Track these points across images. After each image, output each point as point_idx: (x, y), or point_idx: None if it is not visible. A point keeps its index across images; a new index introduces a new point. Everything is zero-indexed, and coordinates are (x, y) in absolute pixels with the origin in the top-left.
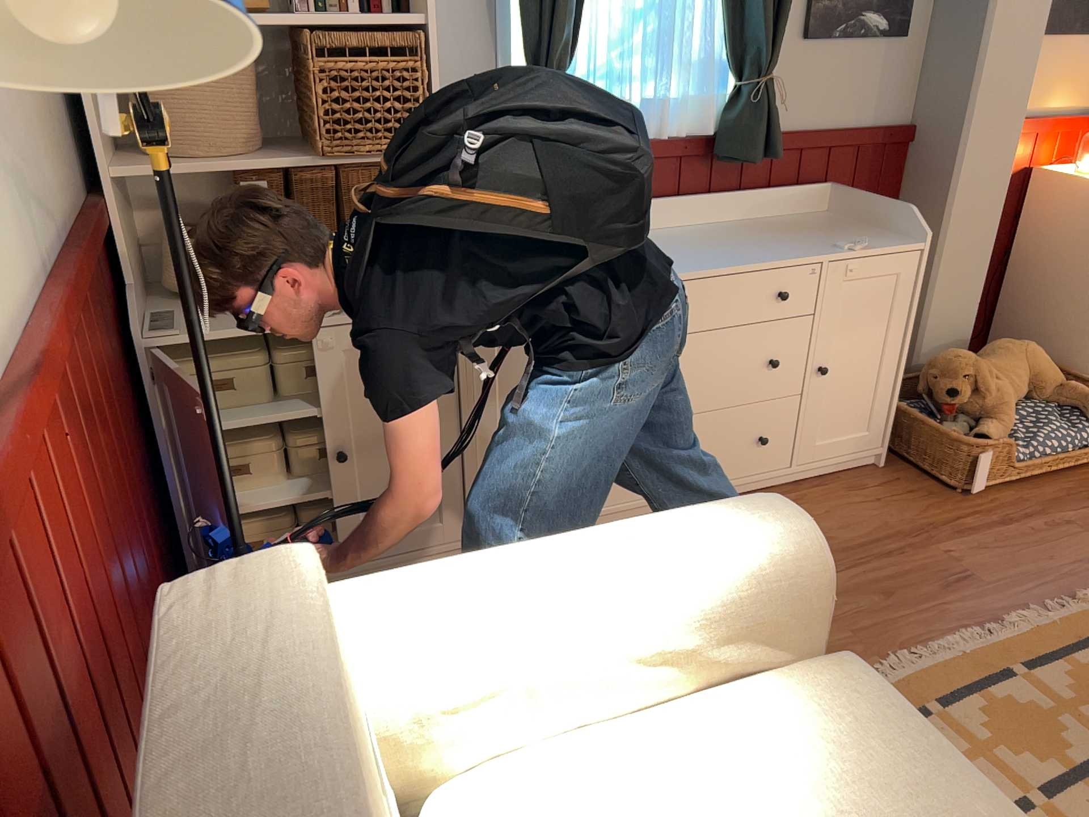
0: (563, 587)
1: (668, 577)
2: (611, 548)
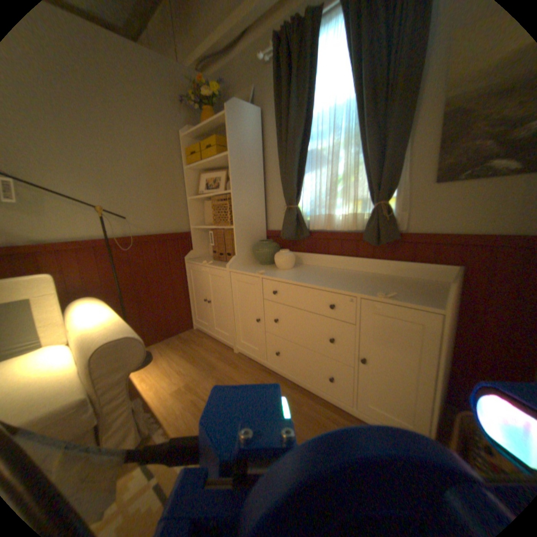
0: (85, 319)
1: (86, 330)
2: (100, 319)
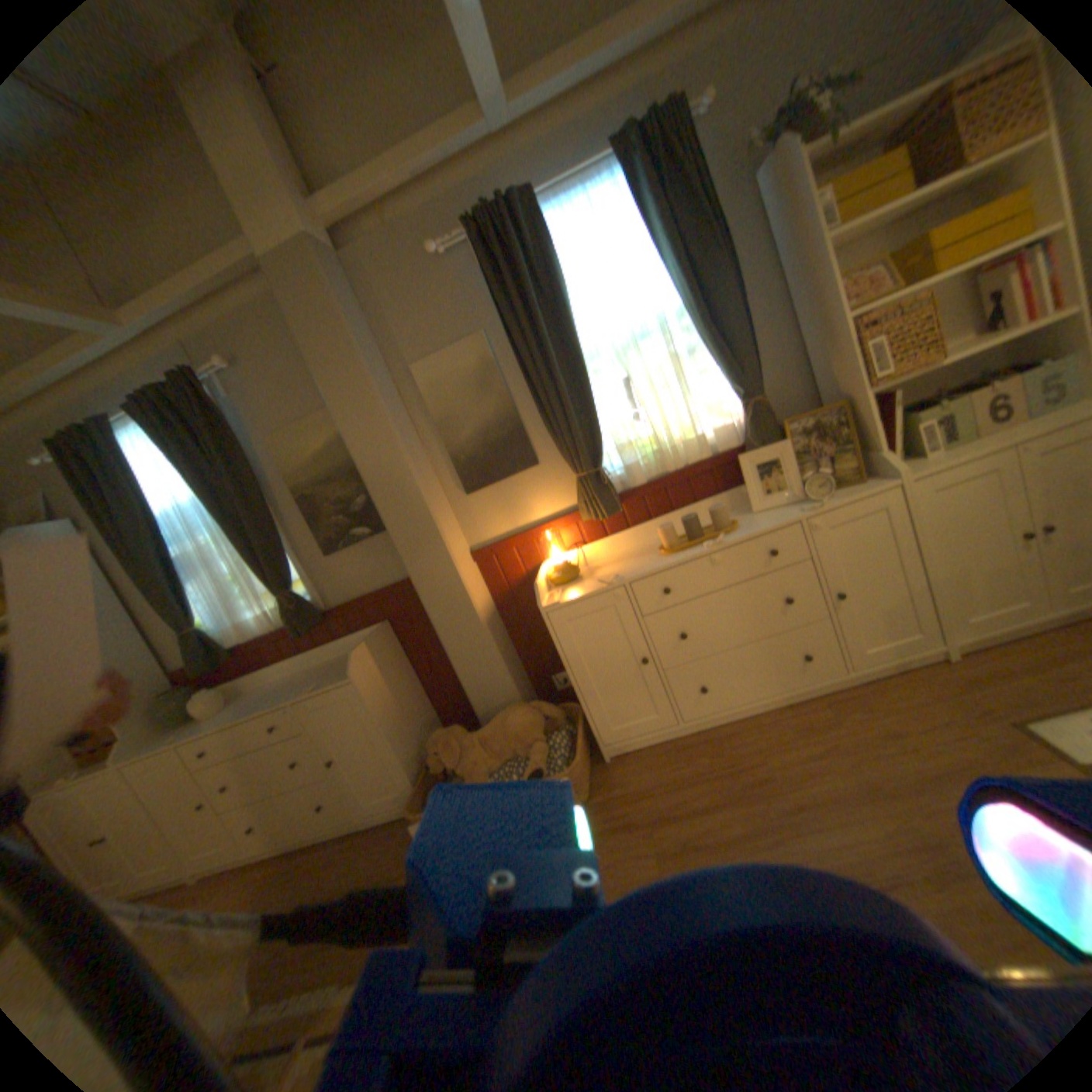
0: None
1: None
2: None
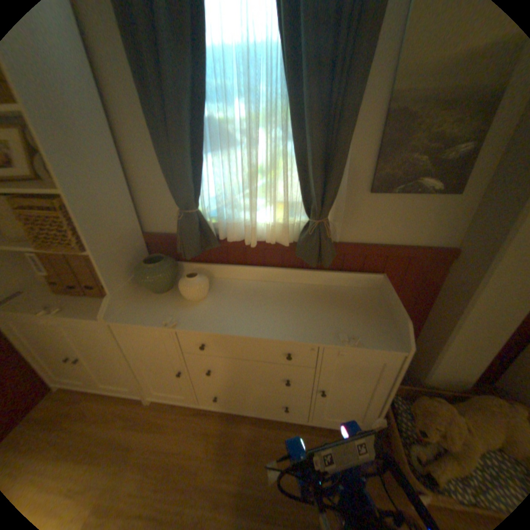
0: None
1: None
2: None
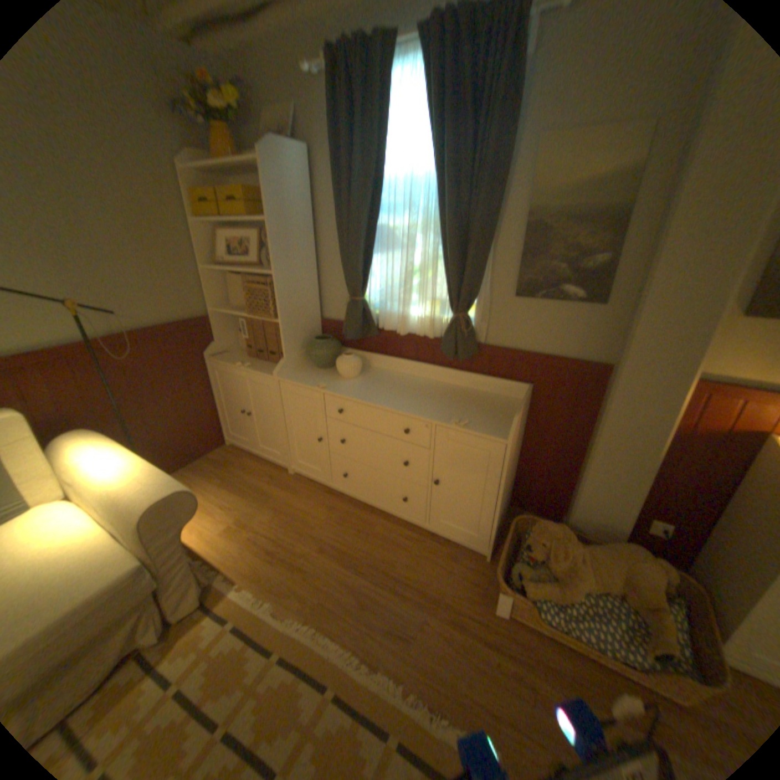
0: (97, 469)
1: (109, 486)
2: (121, 469)
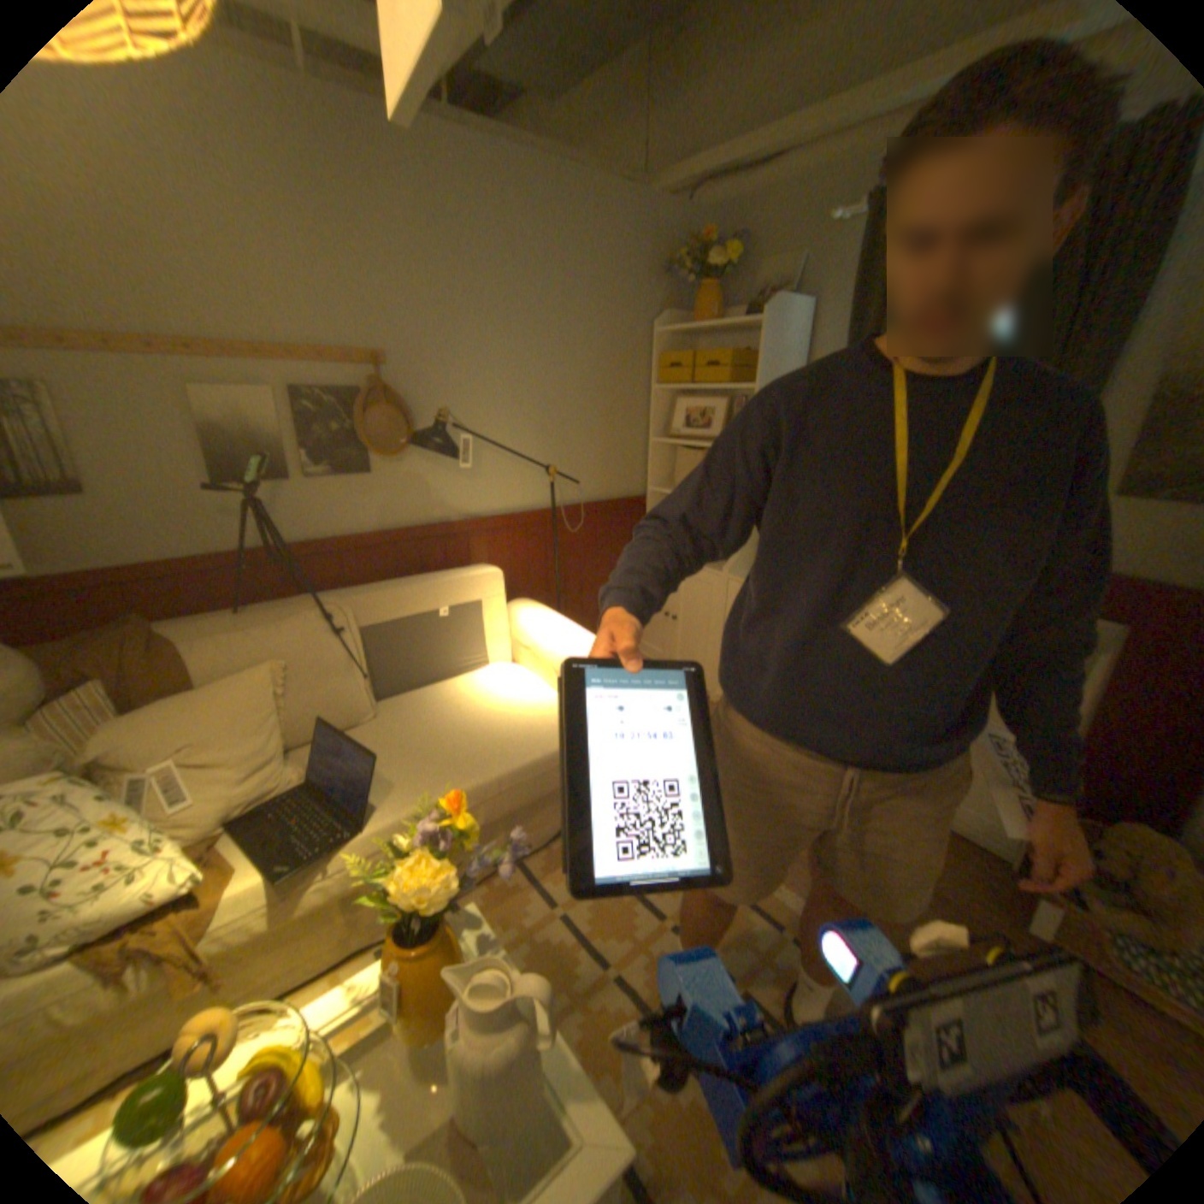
0: (561, 636)
1: (578, 652)
2: (584, 639)
